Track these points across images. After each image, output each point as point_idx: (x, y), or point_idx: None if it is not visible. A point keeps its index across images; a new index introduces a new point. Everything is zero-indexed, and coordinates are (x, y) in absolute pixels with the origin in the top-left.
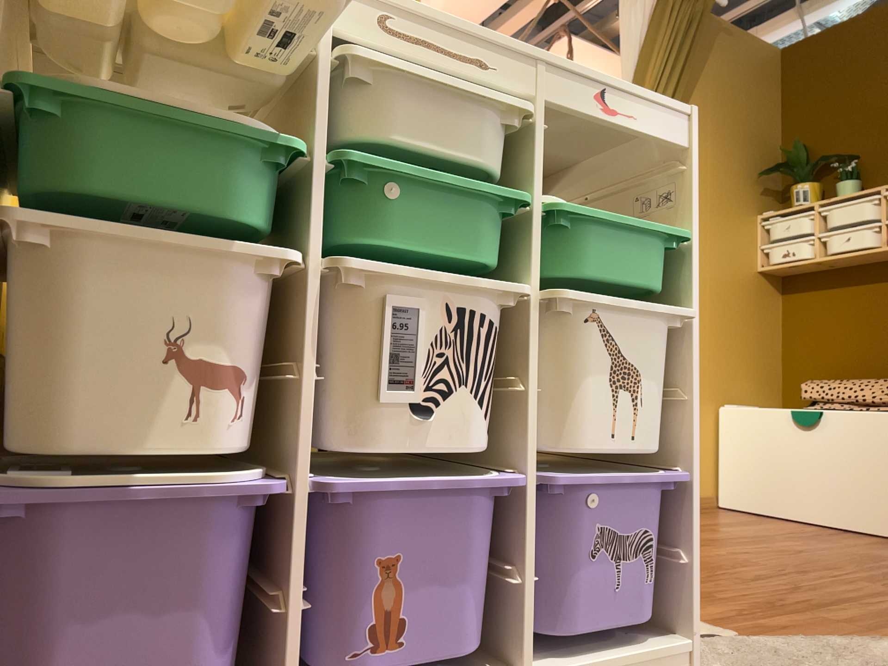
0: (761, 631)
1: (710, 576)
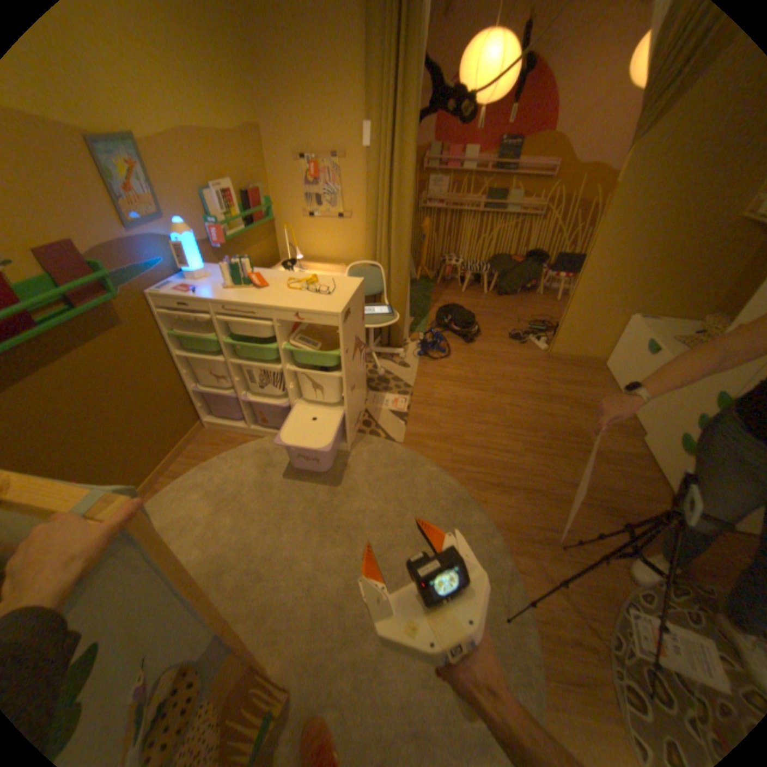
0: (410, 447)
1: (460, 416)
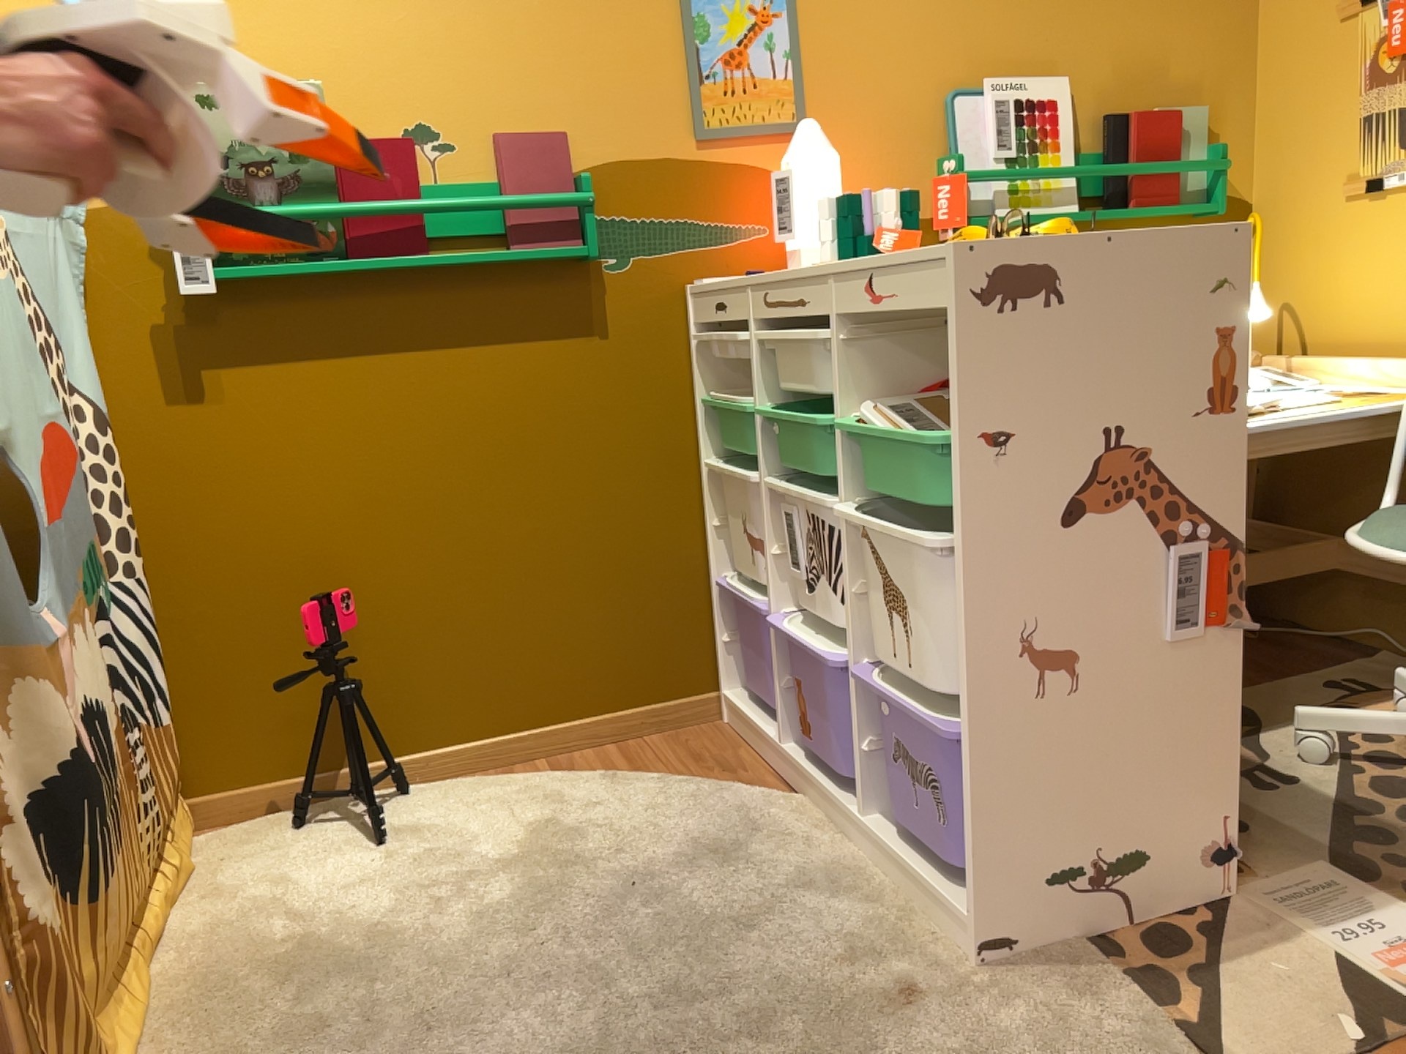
0: None
1: None
